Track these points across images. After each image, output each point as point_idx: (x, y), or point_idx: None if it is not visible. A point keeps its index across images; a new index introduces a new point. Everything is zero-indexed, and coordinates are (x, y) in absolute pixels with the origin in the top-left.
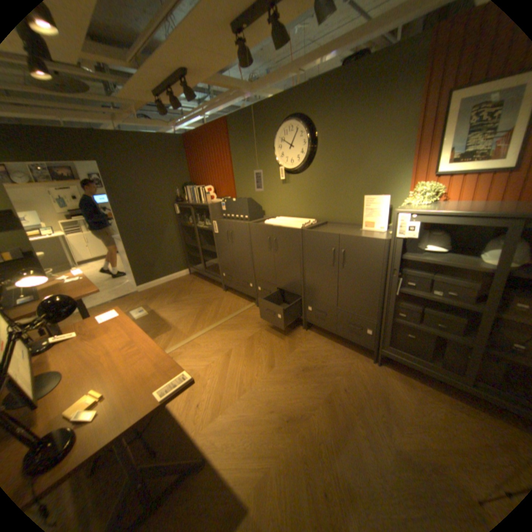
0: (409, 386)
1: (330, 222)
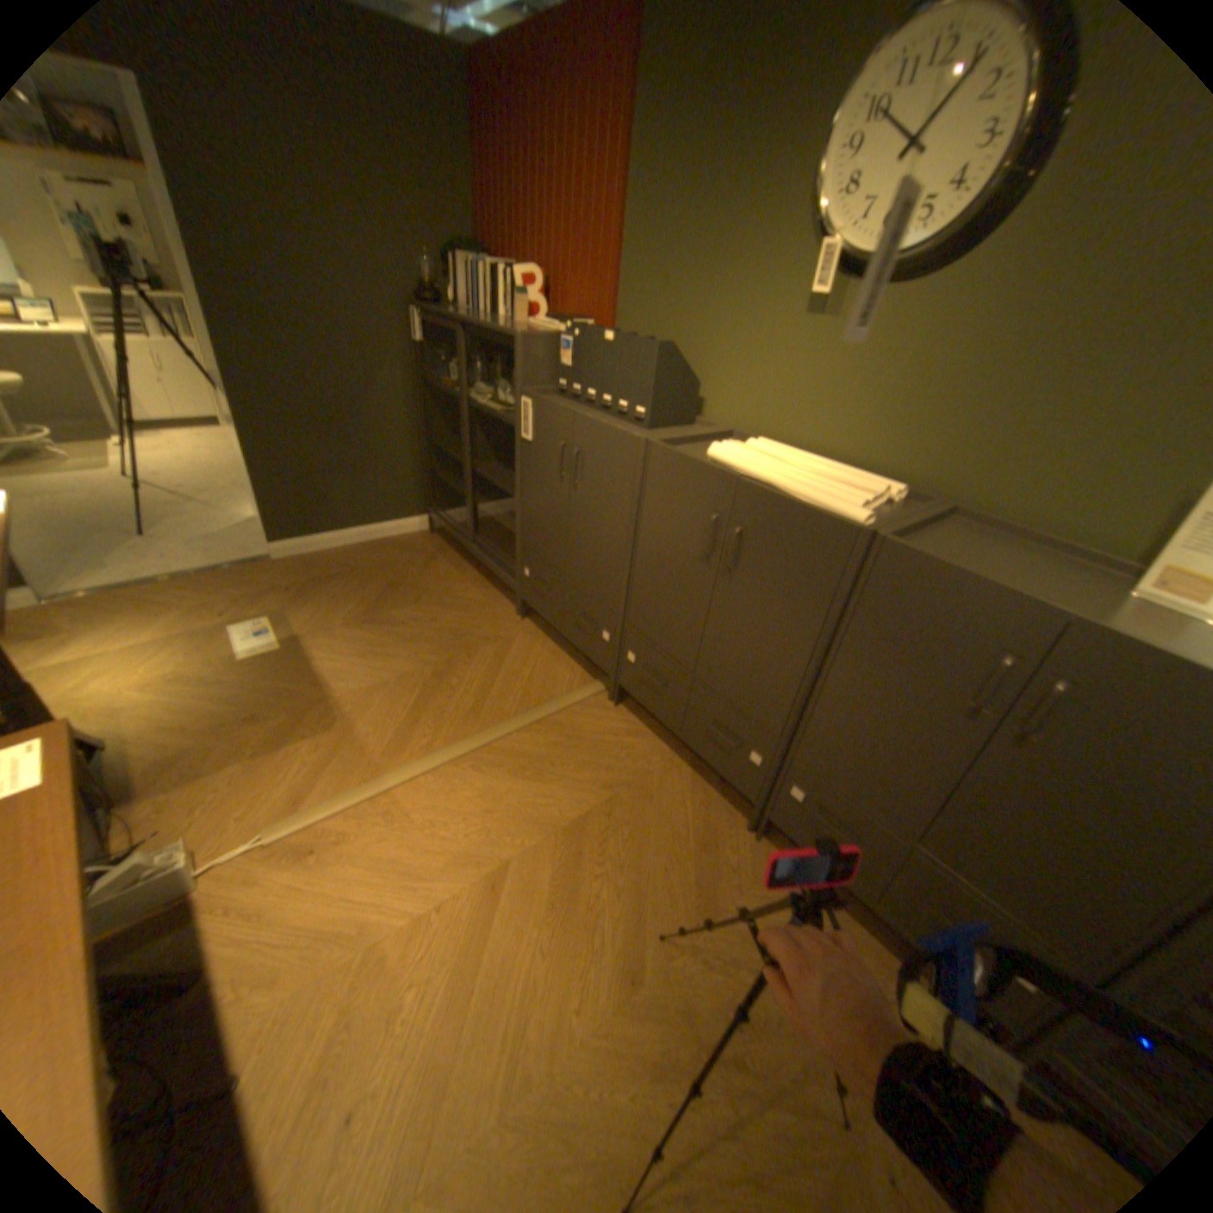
0: None
1: (974, 514)
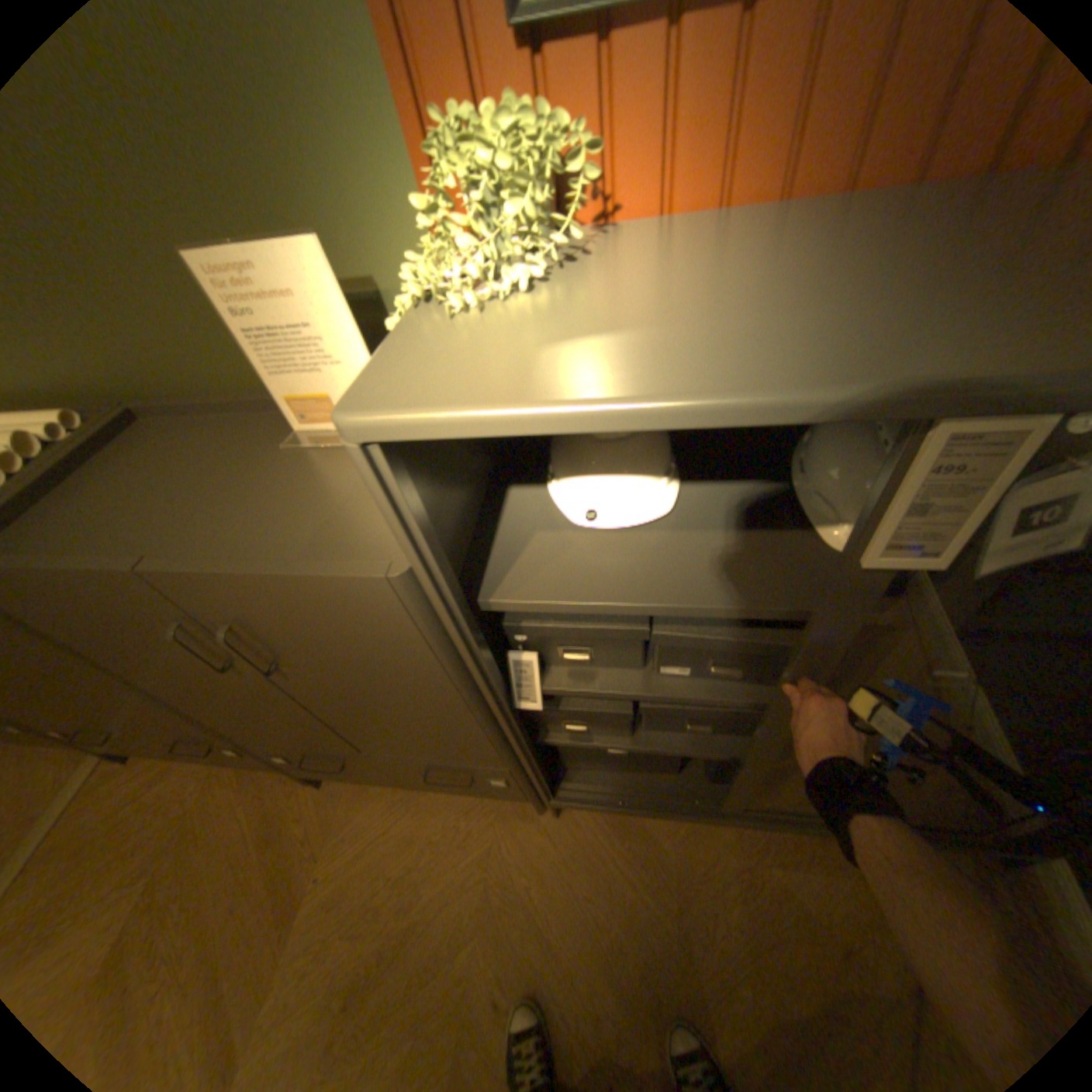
0: (641, 844)
1: (146, 410)
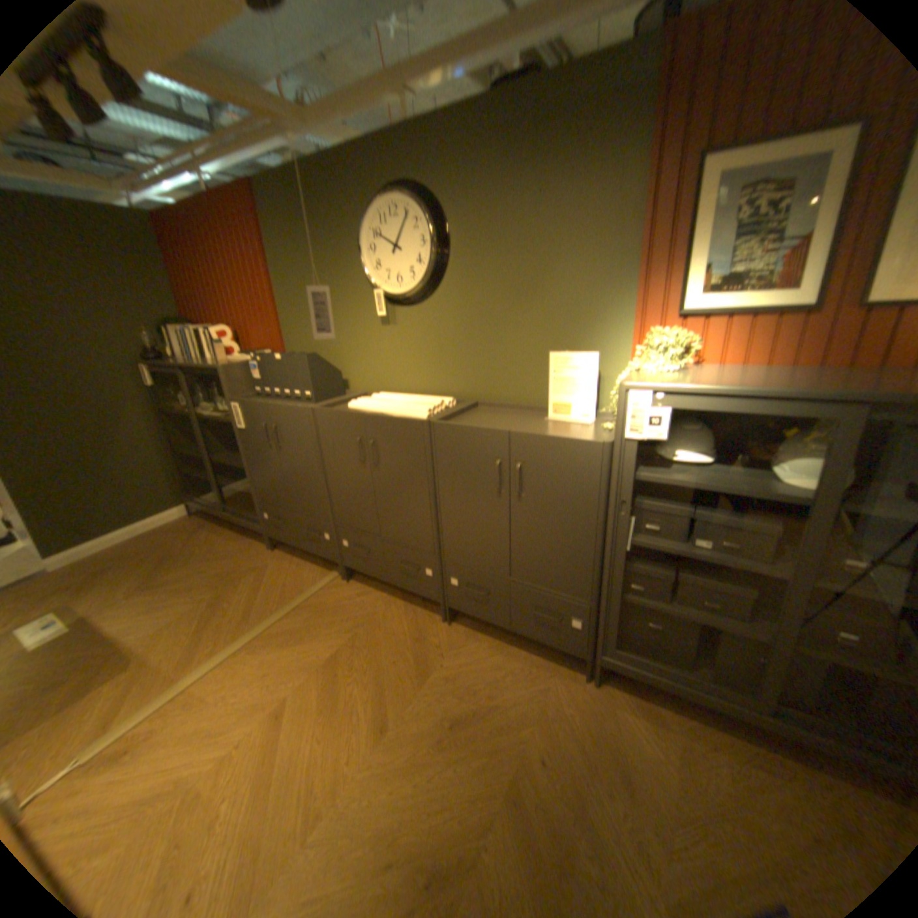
0: (657, 723)
1: (484, 404)
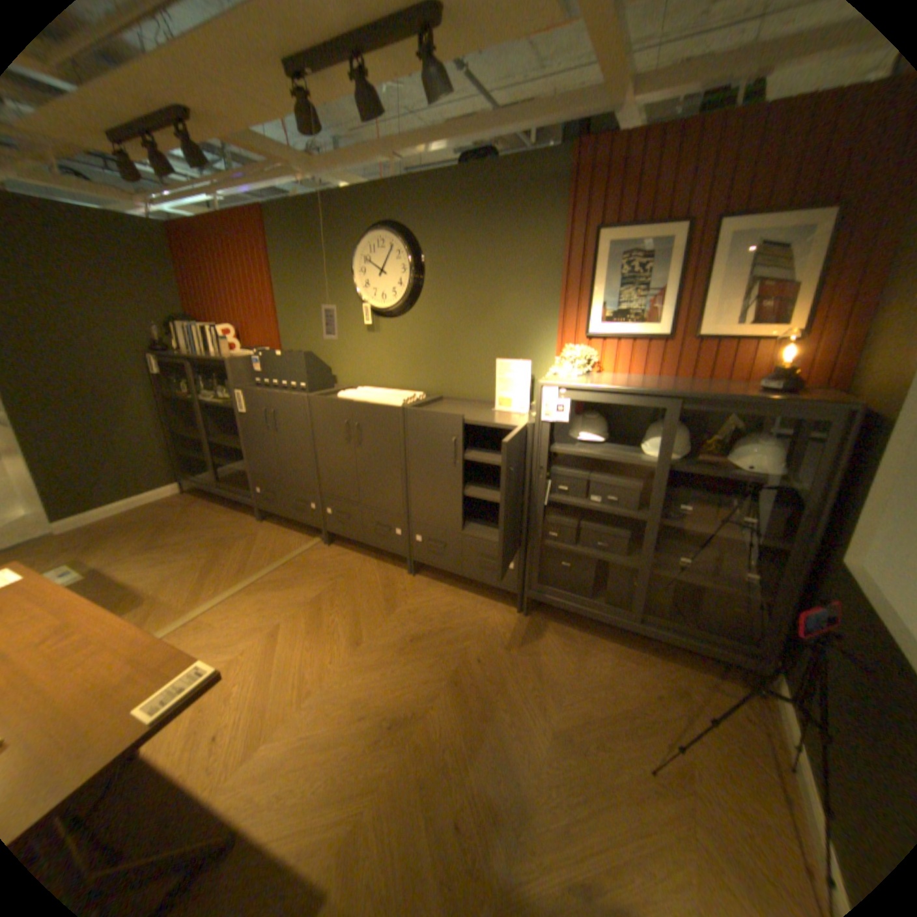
0: (565, 637)
1: (448, 398)
